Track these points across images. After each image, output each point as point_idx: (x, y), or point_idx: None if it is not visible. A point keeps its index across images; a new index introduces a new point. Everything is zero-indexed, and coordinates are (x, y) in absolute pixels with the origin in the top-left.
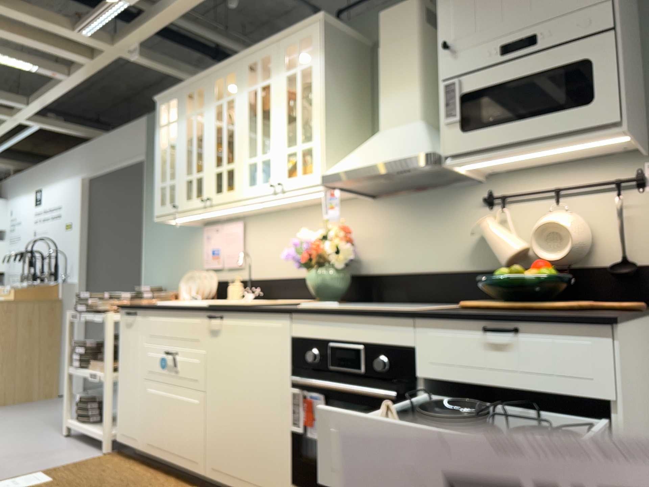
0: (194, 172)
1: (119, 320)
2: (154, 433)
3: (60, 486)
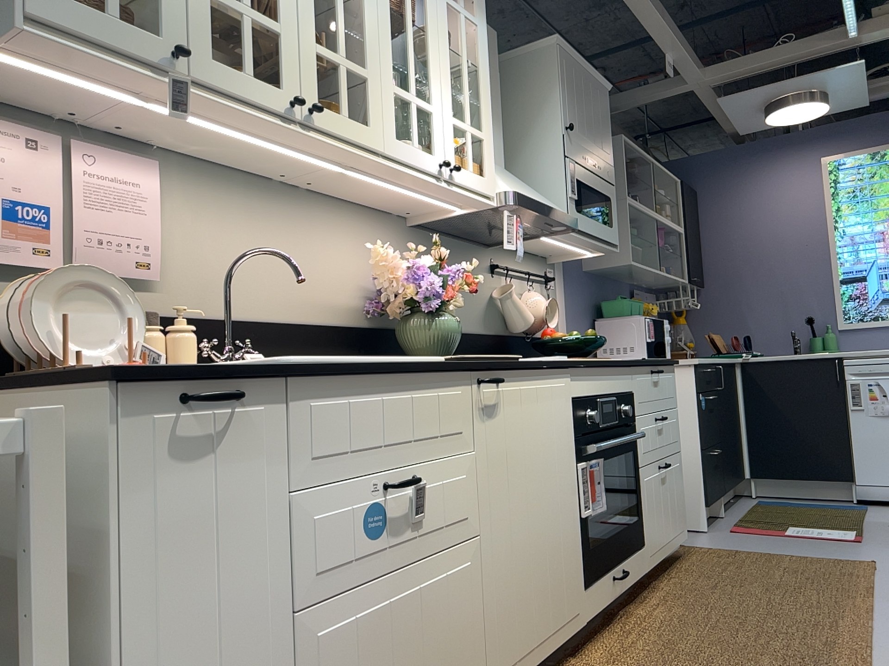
0: (247, 1)
1: (108, 436)
2: None
3: None
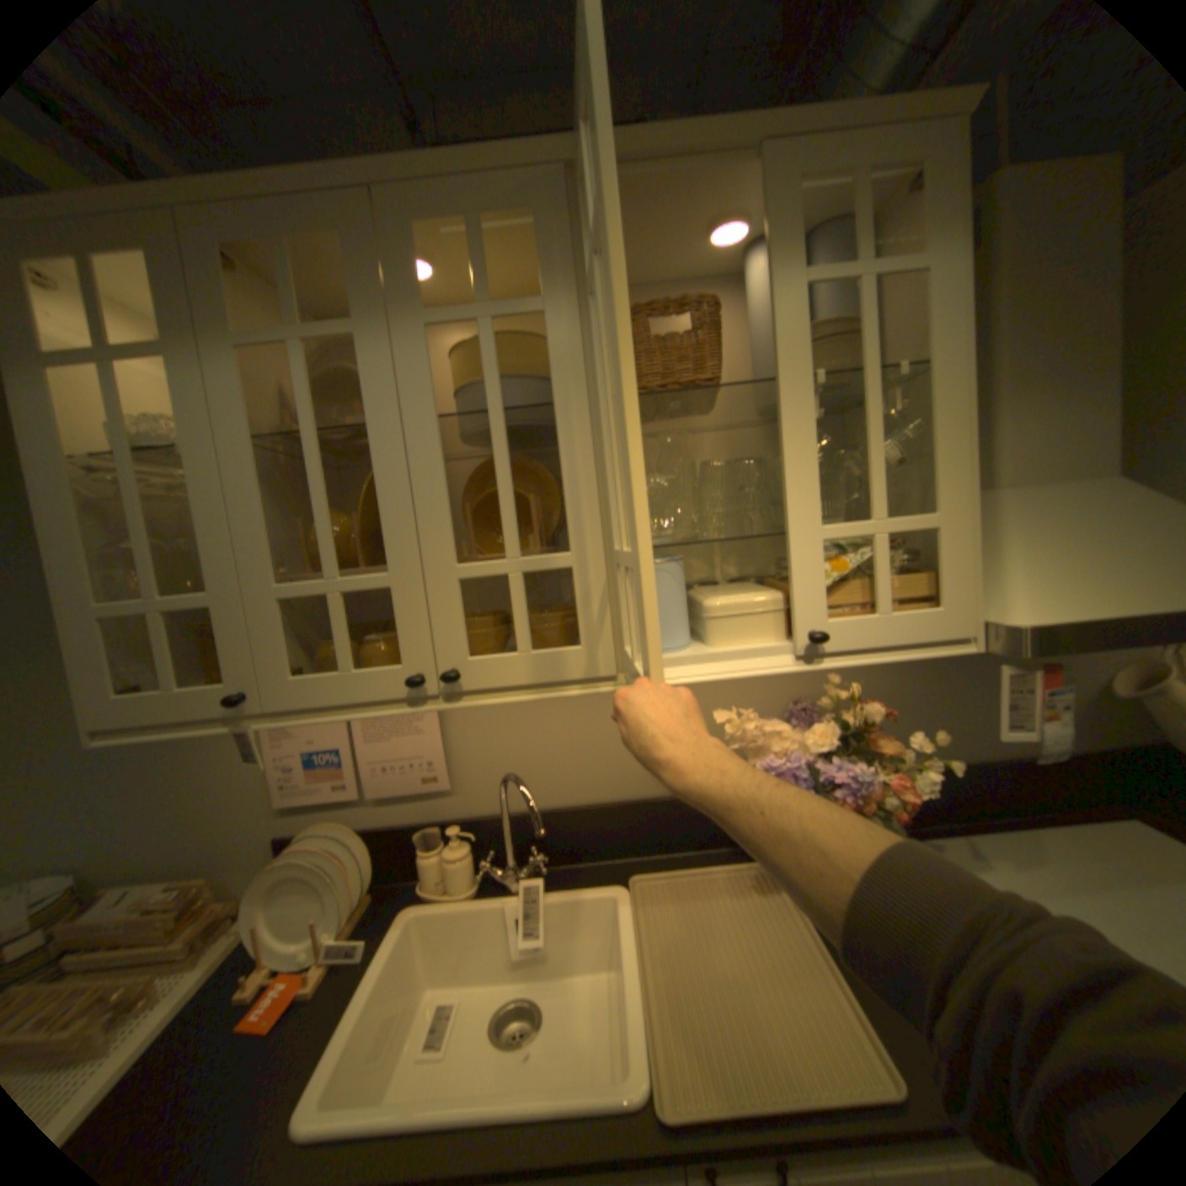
0: (332, 570)
1: None
2: None
3: None
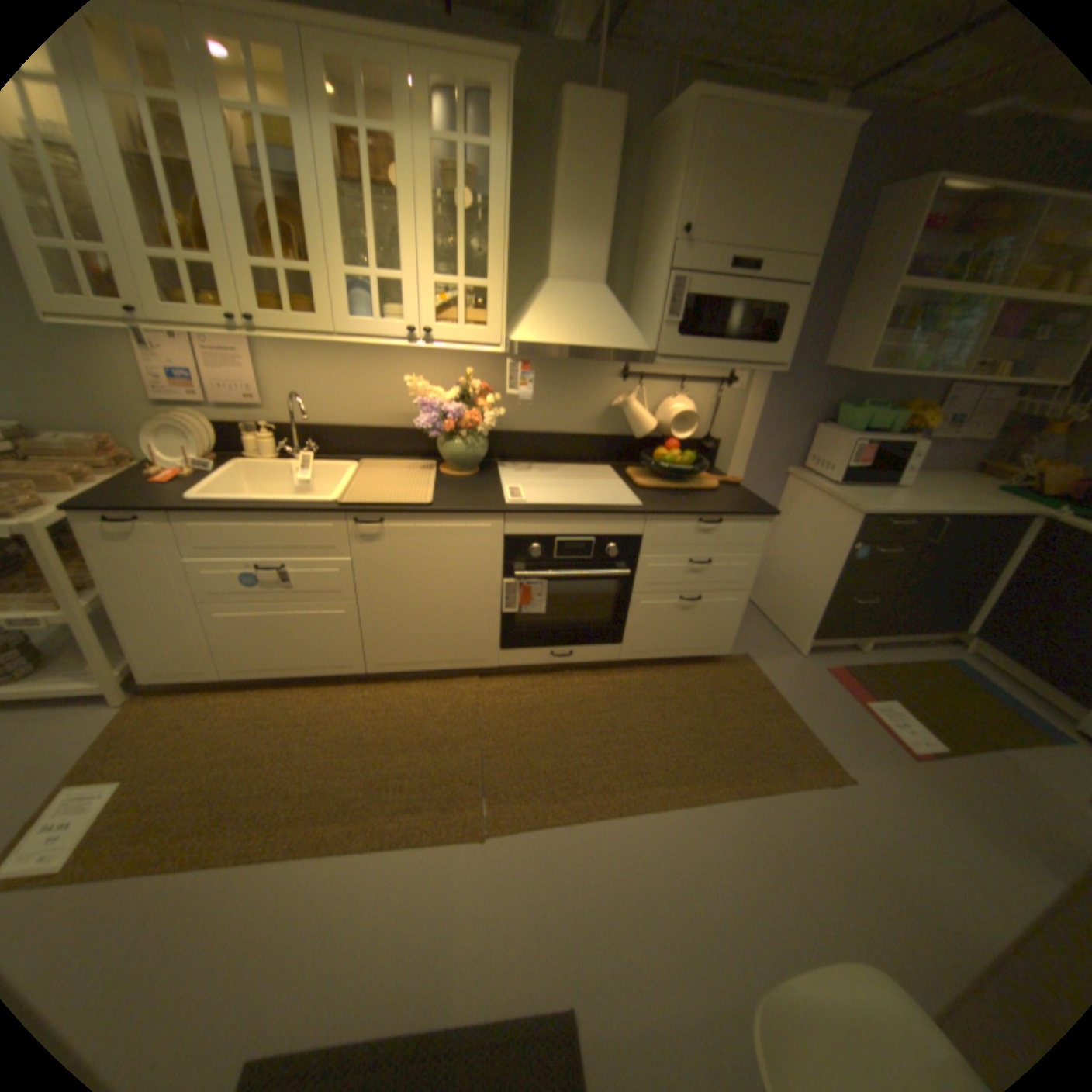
0: (181, 249)
1: (79, 530)
2: (251, 657)
3: (158, 778)
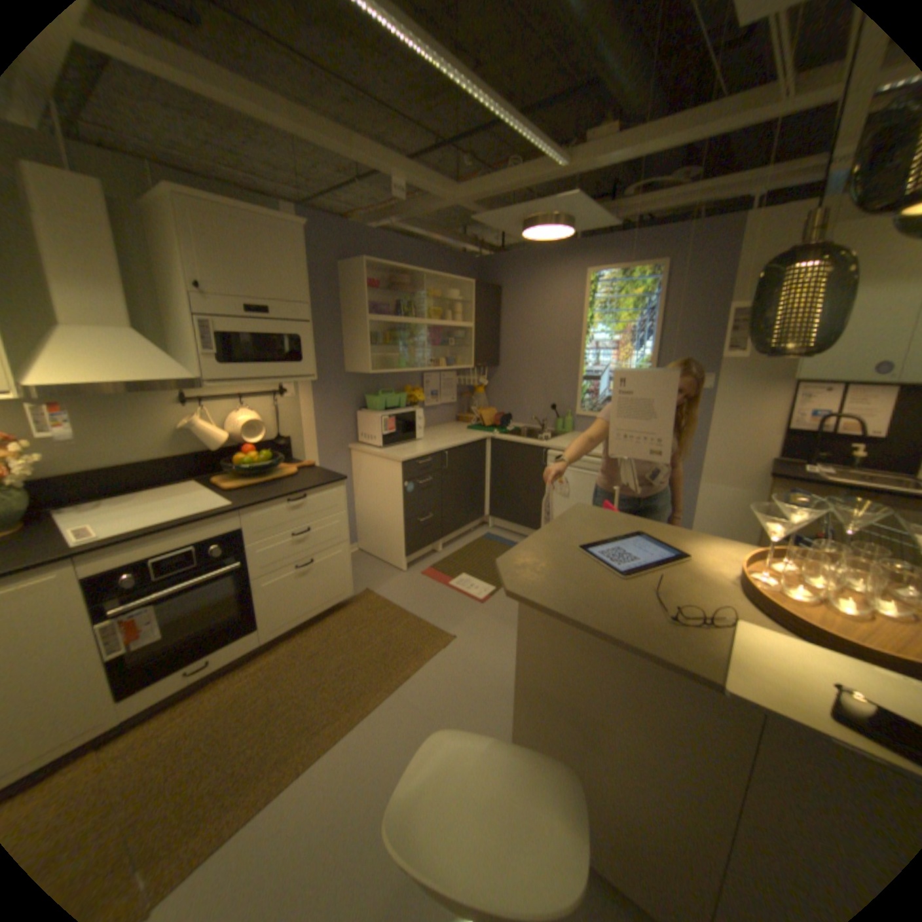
0: None
1: None
2: None
3: None
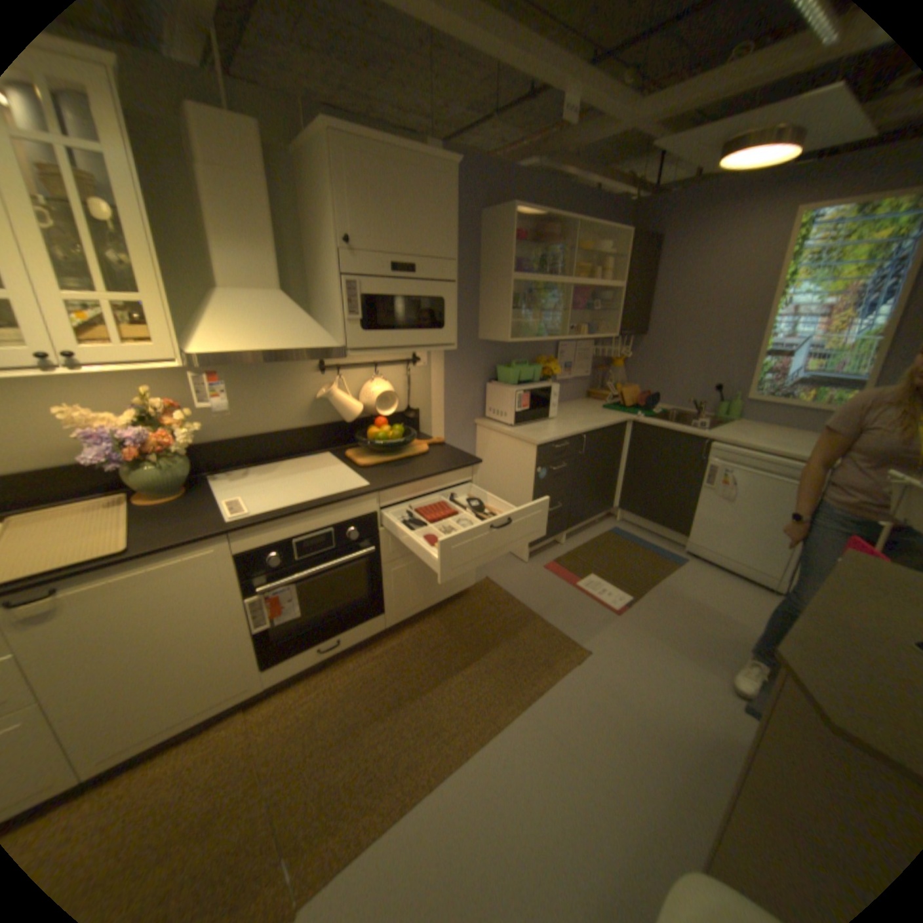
0: None
1: None
2: None
3: None
